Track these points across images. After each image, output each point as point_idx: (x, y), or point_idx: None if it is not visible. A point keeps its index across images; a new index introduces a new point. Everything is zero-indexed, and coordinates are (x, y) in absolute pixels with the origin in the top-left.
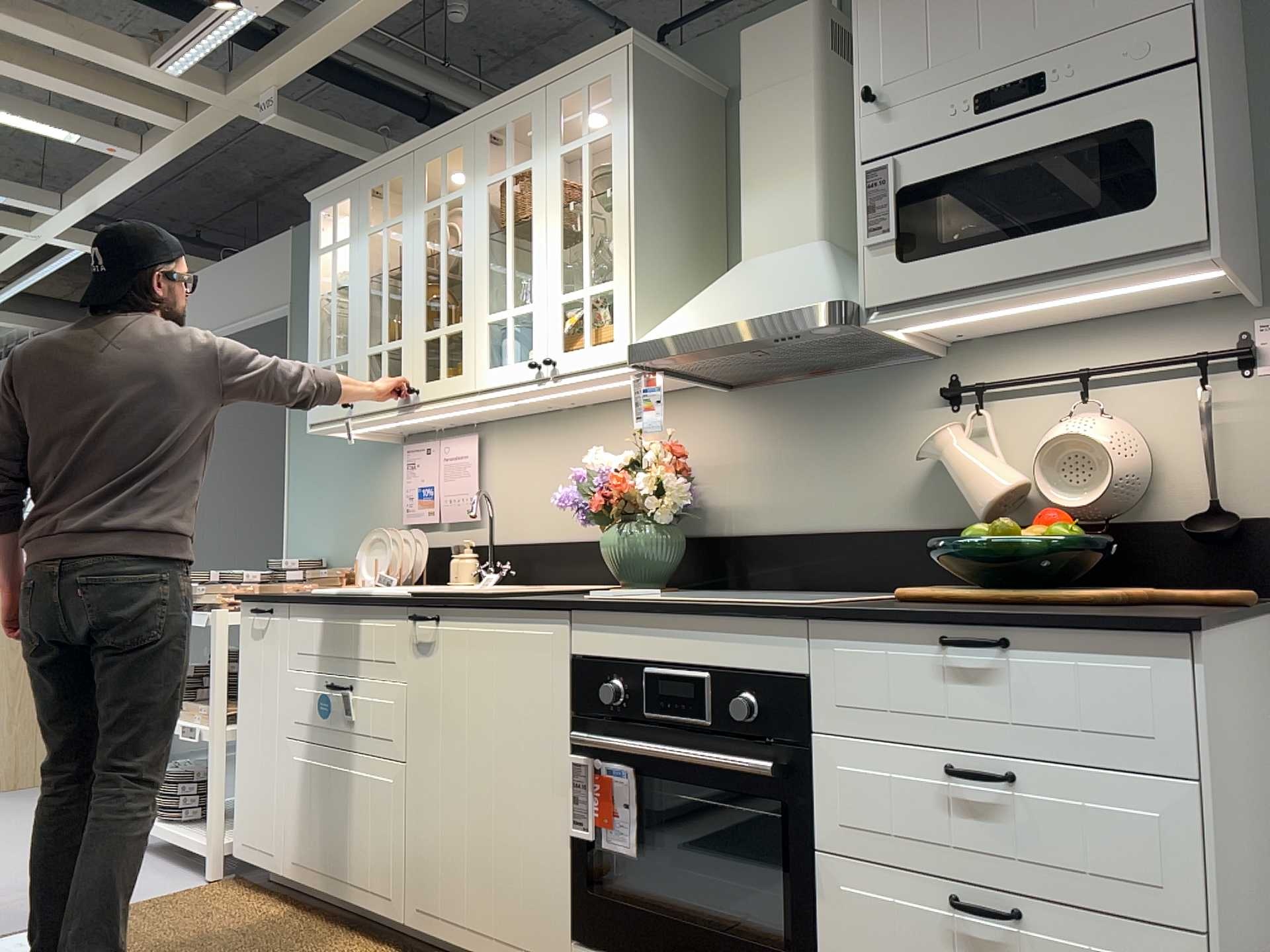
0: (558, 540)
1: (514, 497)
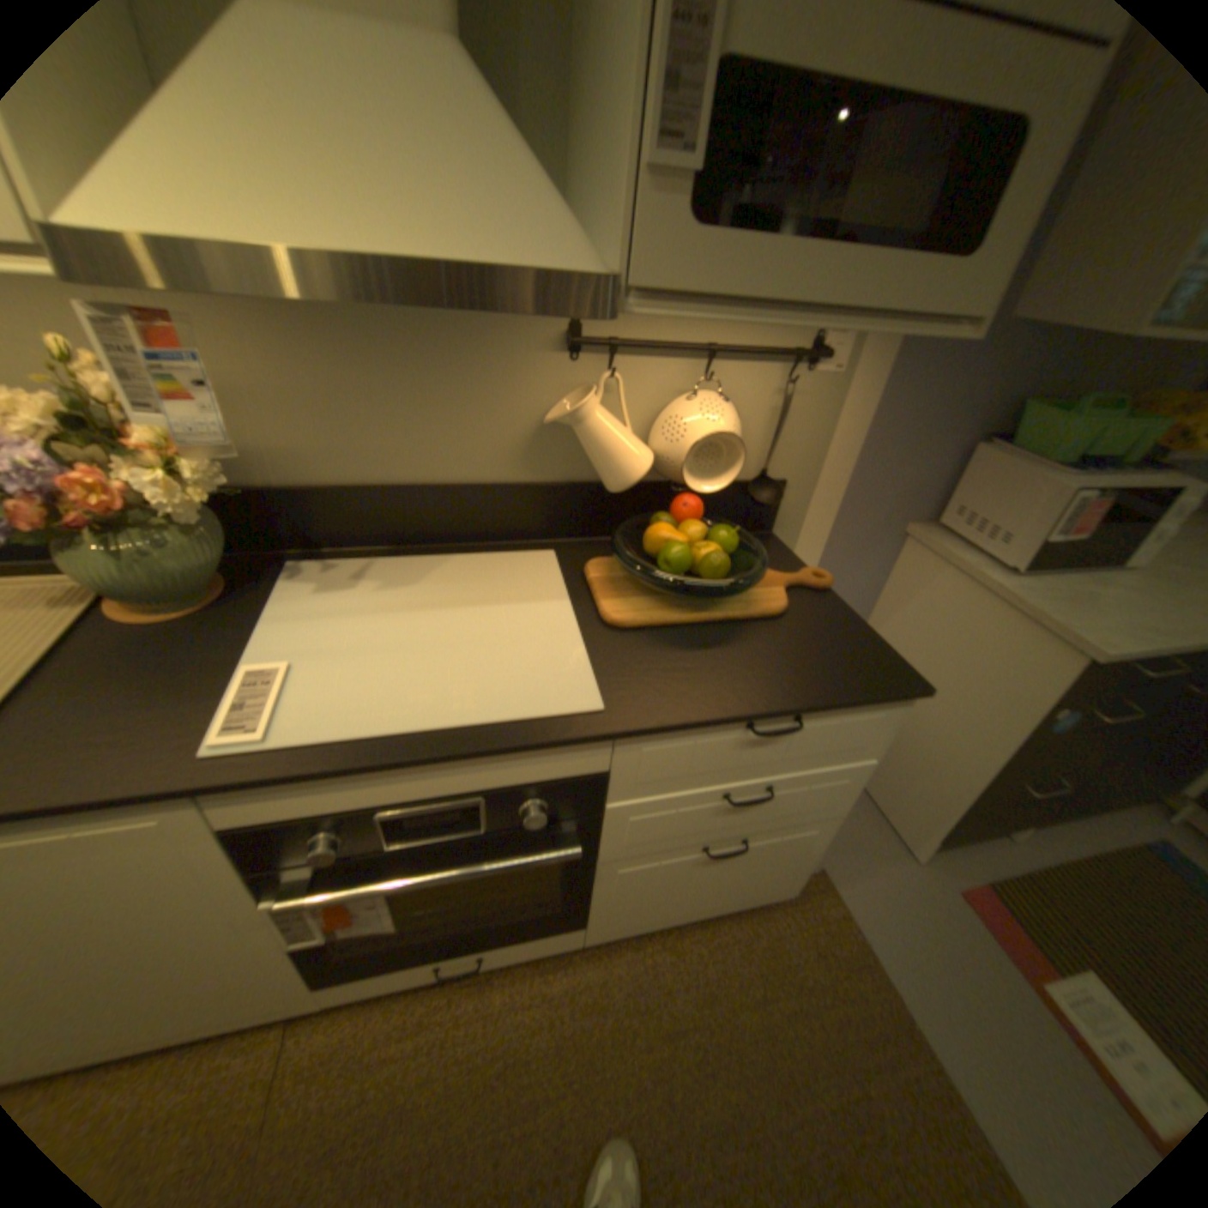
0: None
1: None
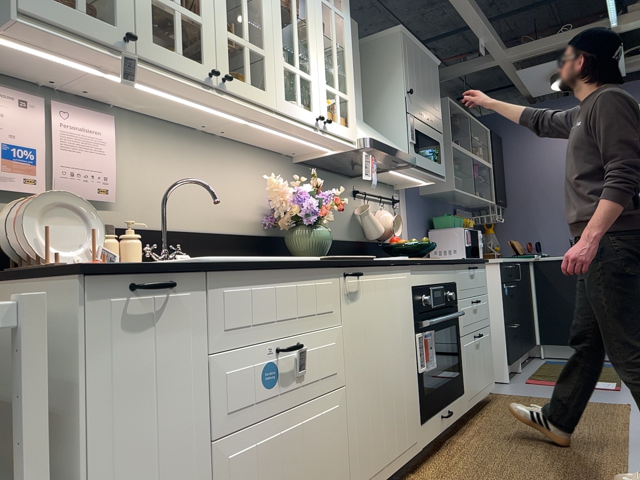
0: (199, 230)
1: (152, 189)
